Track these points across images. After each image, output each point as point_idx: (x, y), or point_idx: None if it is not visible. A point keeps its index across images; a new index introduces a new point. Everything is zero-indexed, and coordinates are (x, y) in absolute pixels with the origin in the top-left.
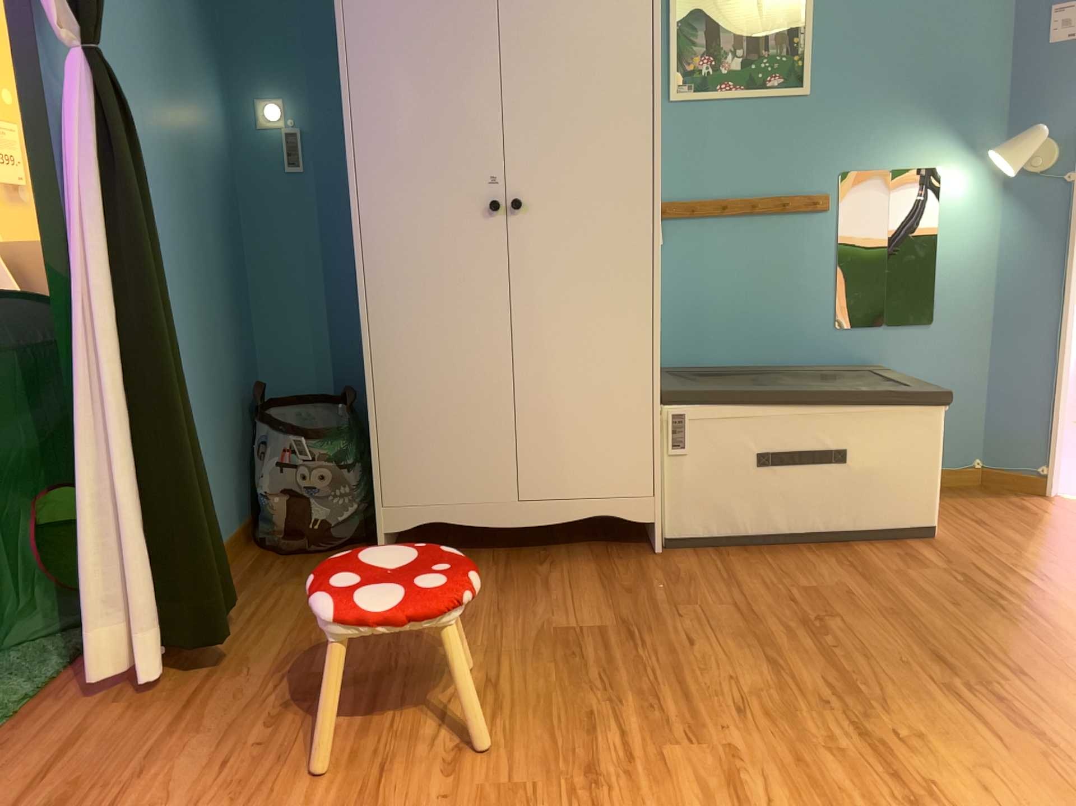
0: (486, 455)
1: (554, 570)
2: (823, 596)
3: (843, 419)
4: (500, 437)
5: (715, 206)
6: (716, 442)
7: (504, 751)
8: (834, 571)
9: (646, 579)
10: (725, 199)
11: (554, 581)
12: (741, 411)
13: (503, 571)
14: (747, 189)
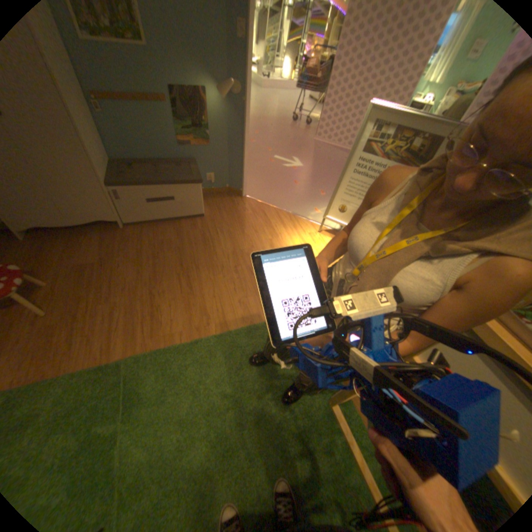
0: (44, 206)
1: (86, 238)
2: (164, 242)
3: (171, 187)
4: (46, 200)
5: (118, 95)
6: (131, 195)
7: (53, 312)
8: (171, 232)
9: (115, 239)
10: (122, 92)
11: (84, 243)
12: (137, 186)
13: (67, 239)
14: (131, 88)
